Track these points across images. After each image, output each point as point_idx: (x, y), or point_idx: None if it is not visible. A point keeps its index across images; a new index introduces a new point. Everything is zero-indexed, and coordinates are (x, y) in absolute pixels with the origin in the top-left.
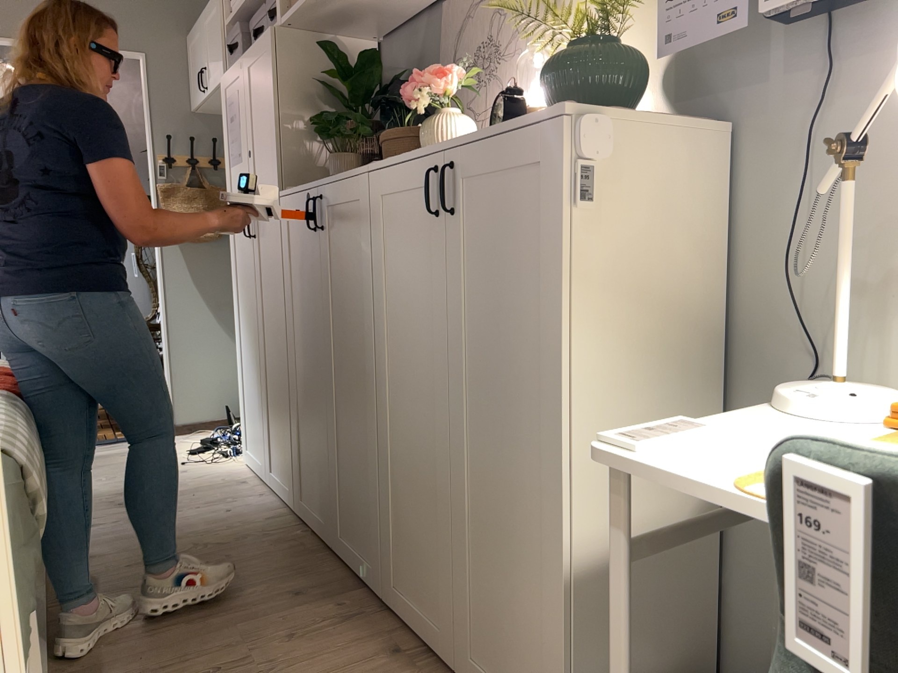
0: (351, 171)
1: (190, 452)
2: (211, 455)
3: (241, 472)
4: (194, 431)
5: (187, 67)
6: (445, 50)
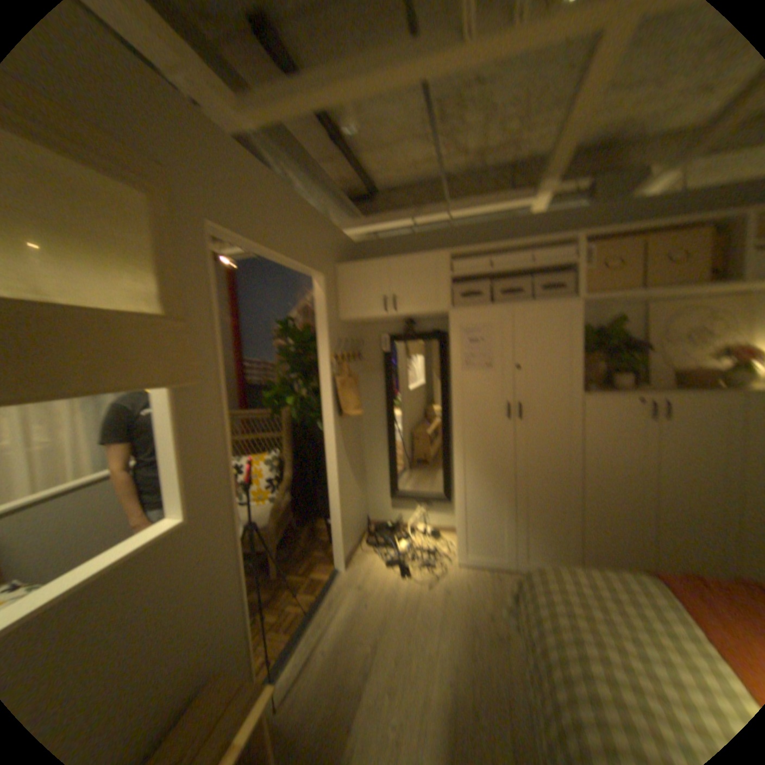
0: (708, 392)
1: (400, 577)
2: (420, 571)
3: (475, 573)
4: (350, 560)
5: (335, 287)
6: (641, 324)
